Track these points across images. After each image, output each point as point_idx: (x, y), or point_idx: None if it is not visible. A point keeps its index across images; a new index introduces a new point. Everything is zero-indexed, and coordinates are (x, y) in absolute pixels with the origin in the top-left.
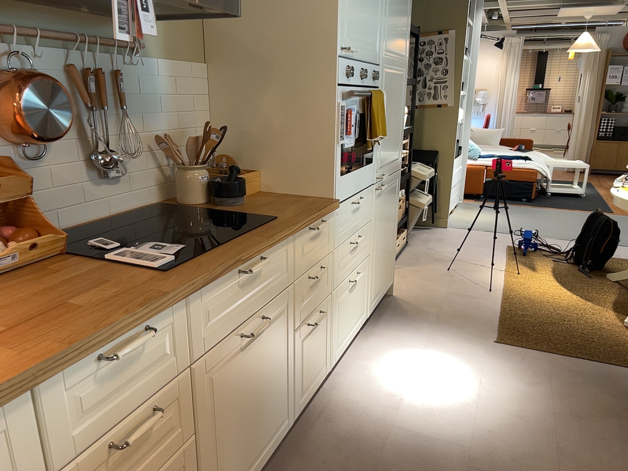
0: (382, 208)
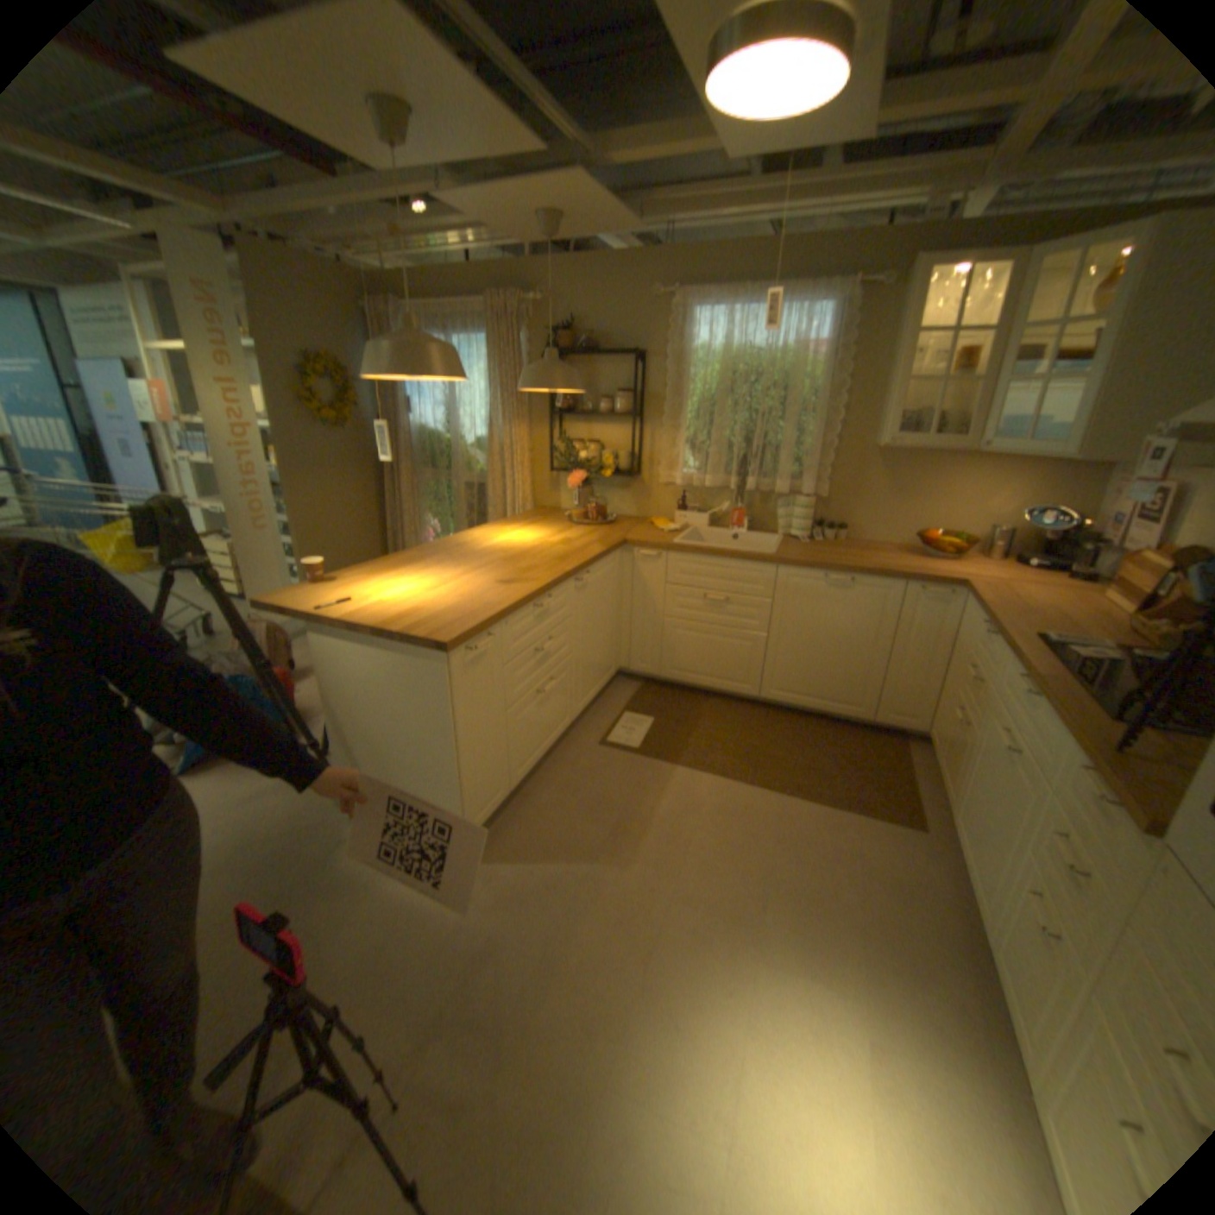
0: None
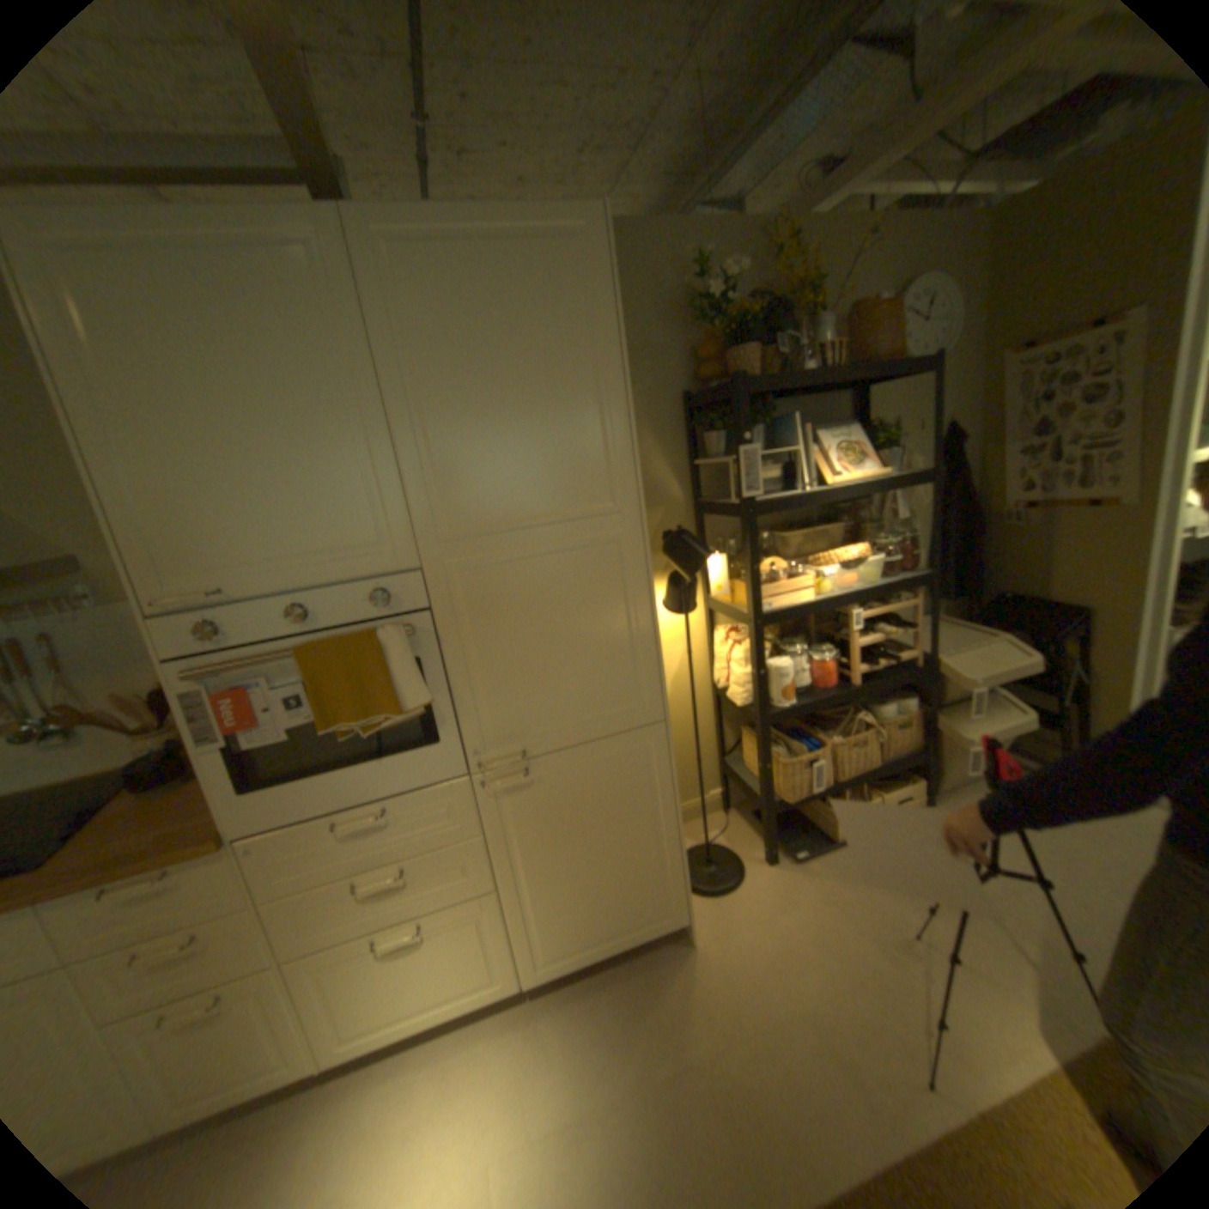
0: (540, 810)
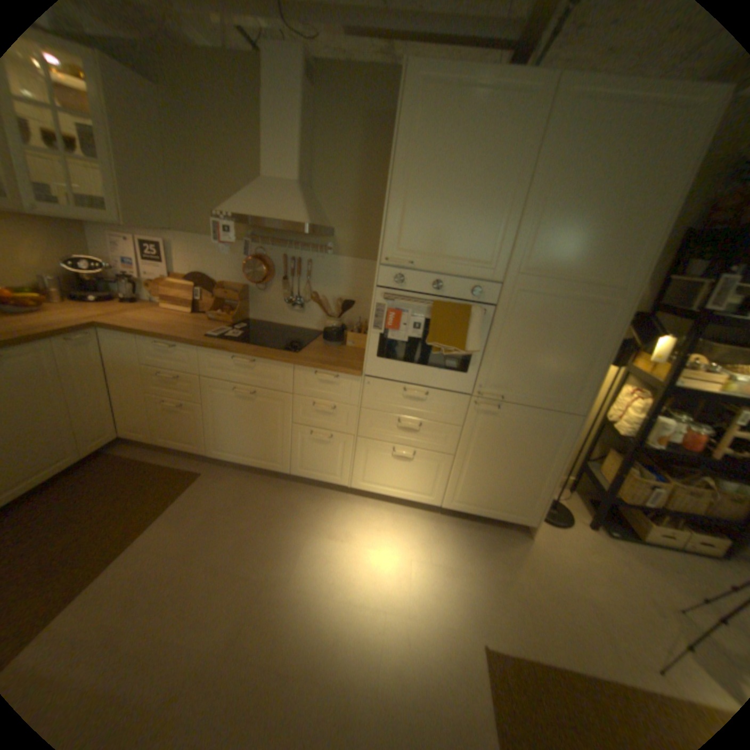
0: (494, 428)
